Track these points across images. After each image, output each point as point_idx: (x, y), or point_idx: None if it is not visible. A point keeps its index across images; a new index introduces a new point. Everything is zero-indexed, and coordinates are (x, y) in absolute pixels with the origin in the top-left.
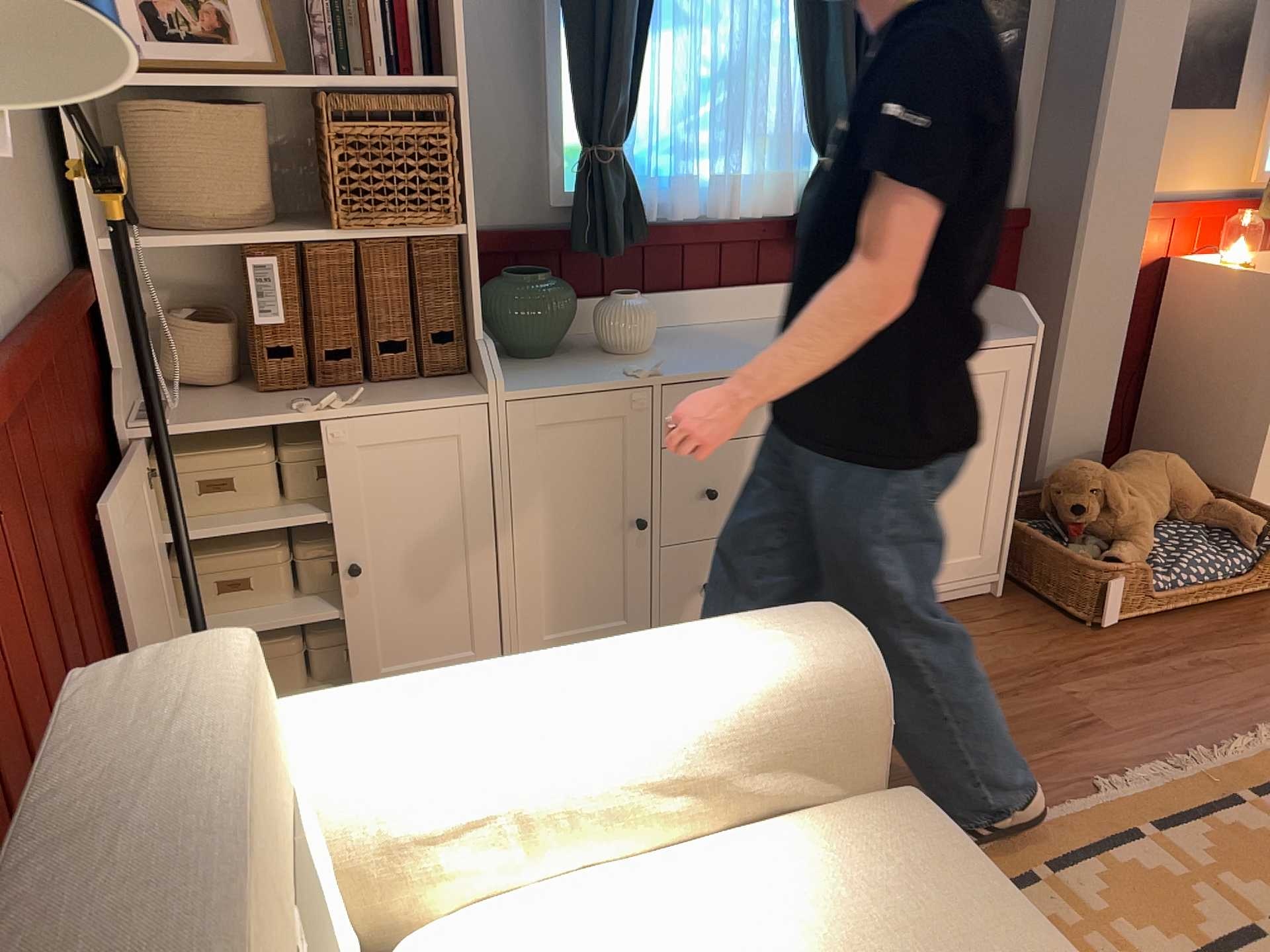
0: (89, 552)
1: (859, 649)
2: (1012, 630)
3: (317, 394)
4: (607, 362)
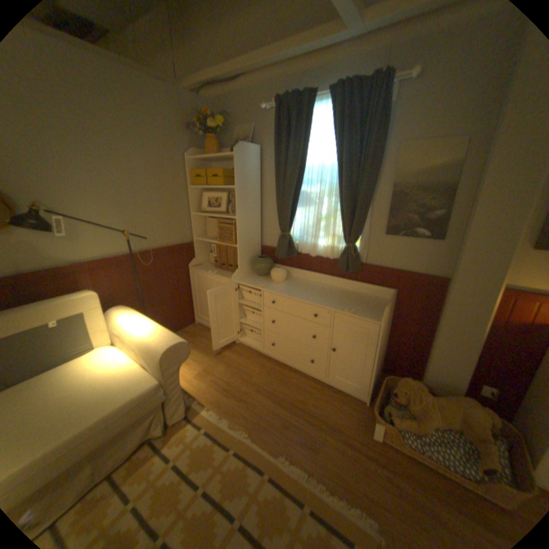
0: (165, 283)
1: (163, 350)
2: (349, 416)
3: (219, 270)
4: (266, 282)
